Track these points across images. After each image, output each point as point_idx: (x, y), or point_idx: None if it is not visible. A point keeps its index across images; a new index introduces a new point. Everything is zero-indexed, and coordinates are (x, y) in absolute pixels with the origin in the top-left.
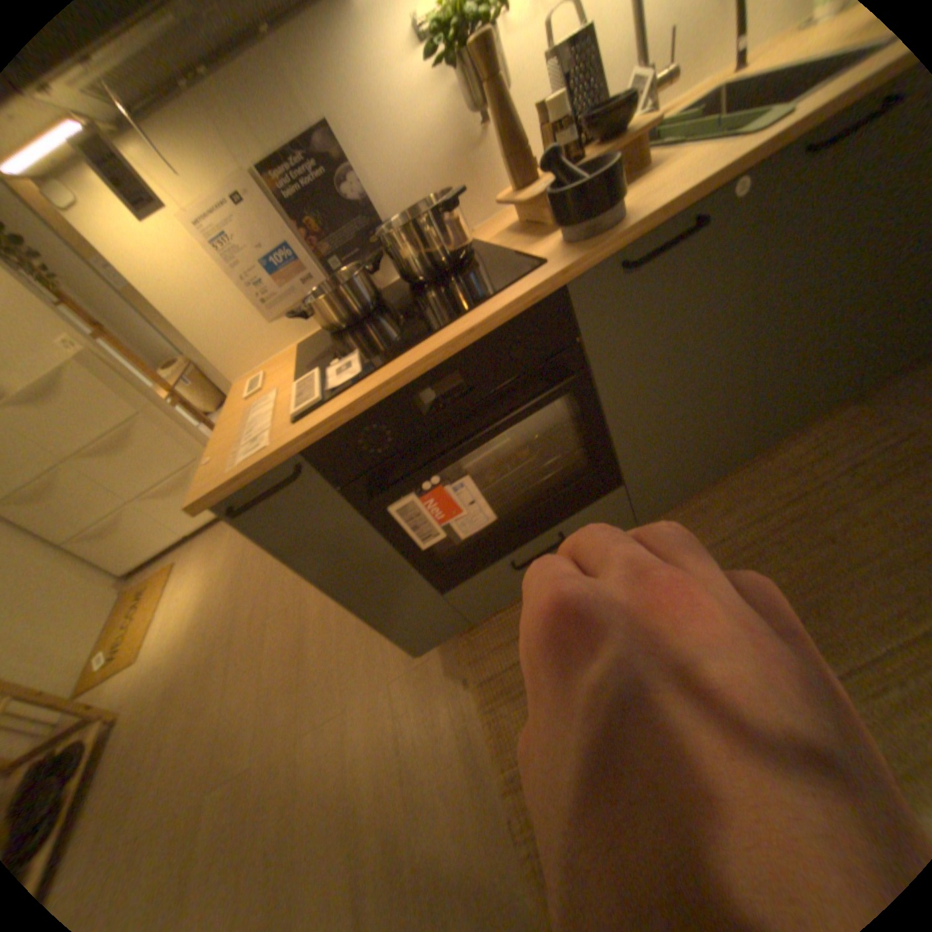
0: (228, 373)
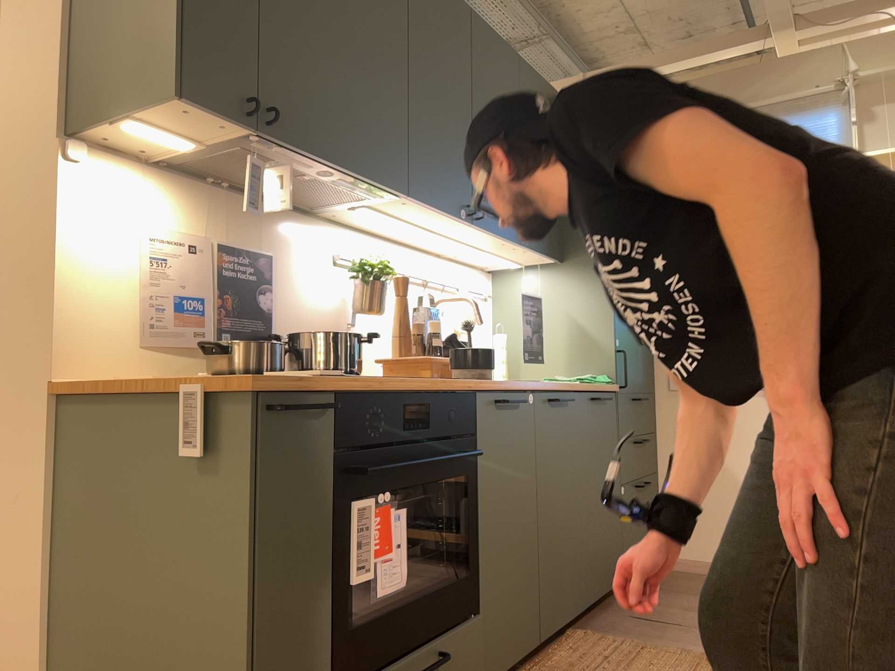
0: (59, 369)
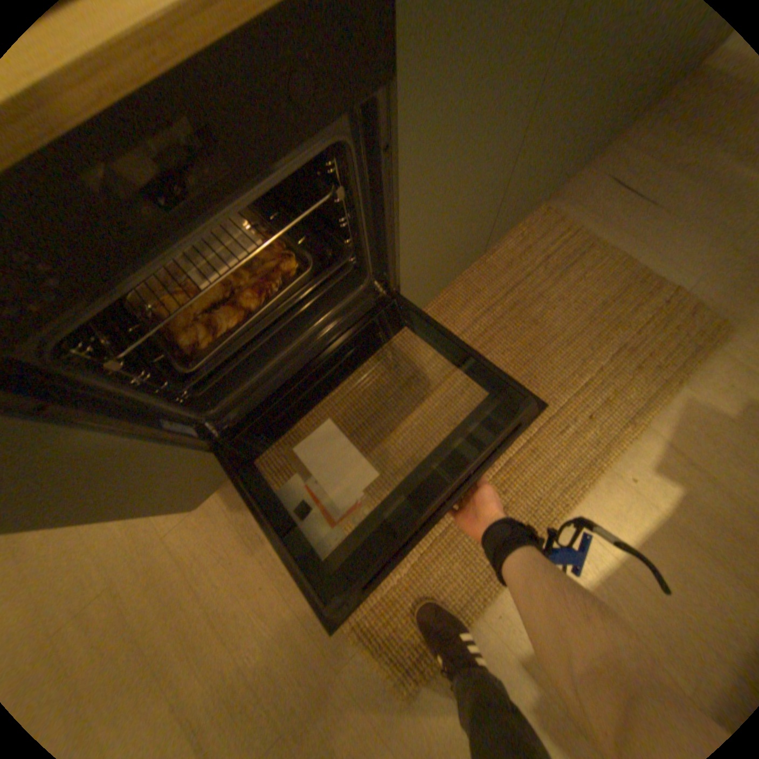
0: None
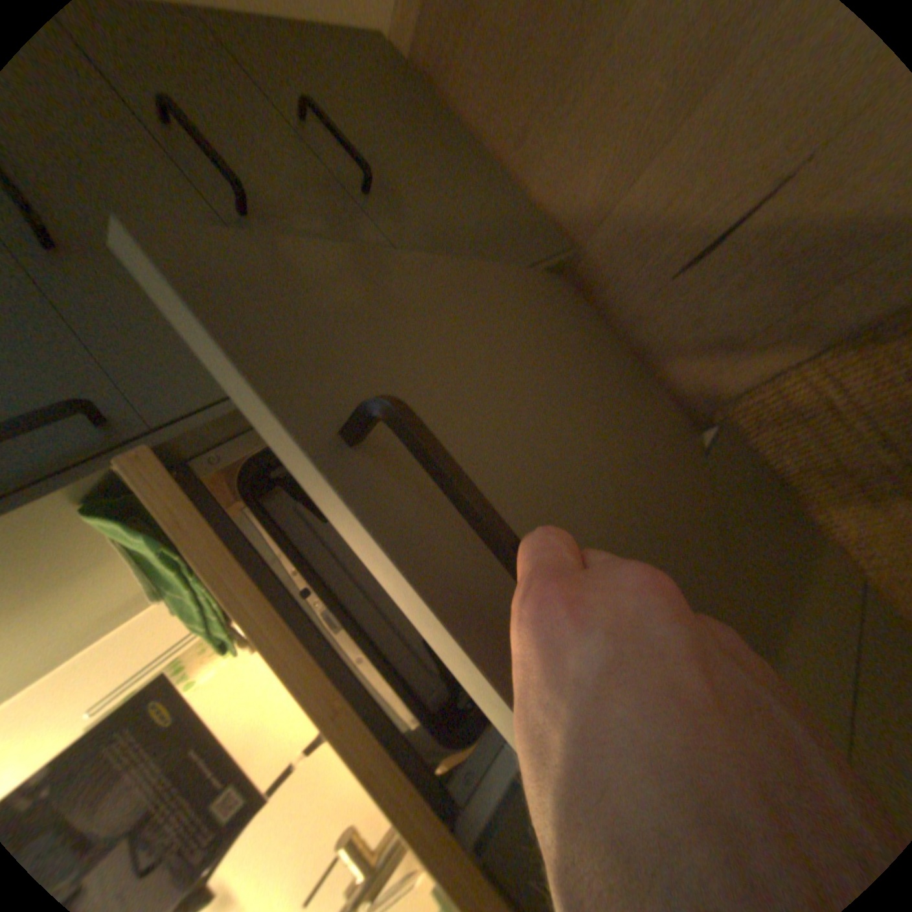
0: None
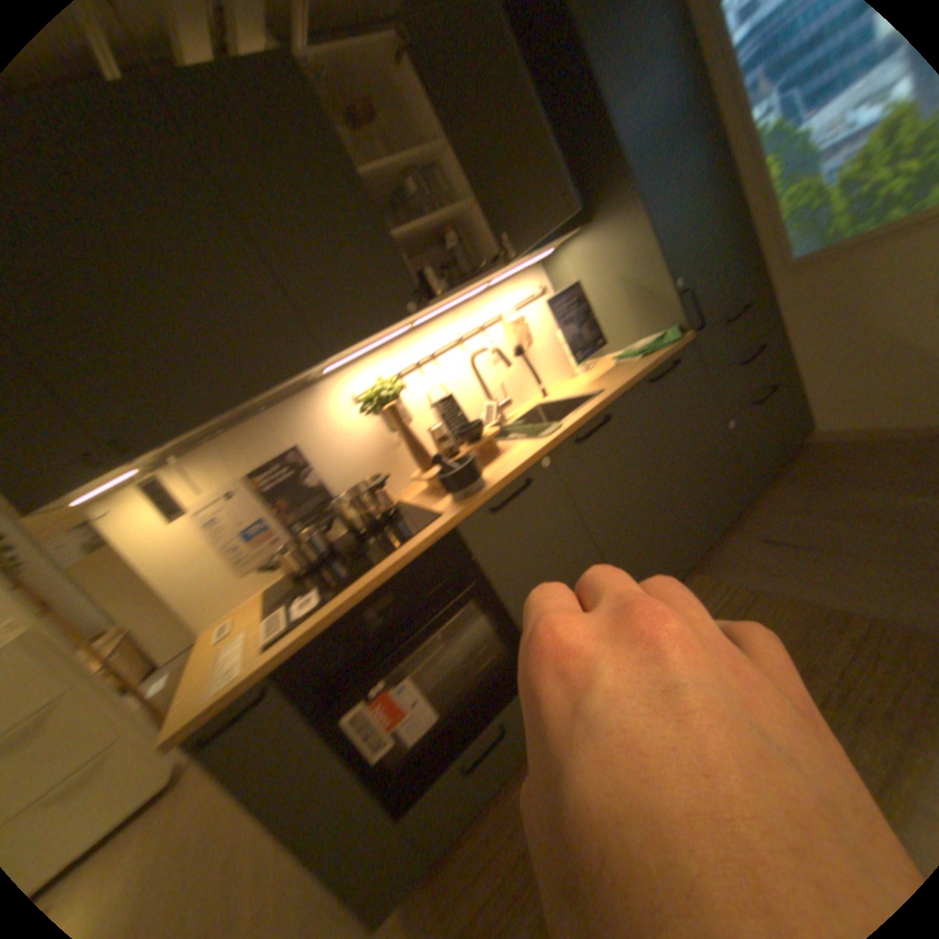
0: (199, 624)
